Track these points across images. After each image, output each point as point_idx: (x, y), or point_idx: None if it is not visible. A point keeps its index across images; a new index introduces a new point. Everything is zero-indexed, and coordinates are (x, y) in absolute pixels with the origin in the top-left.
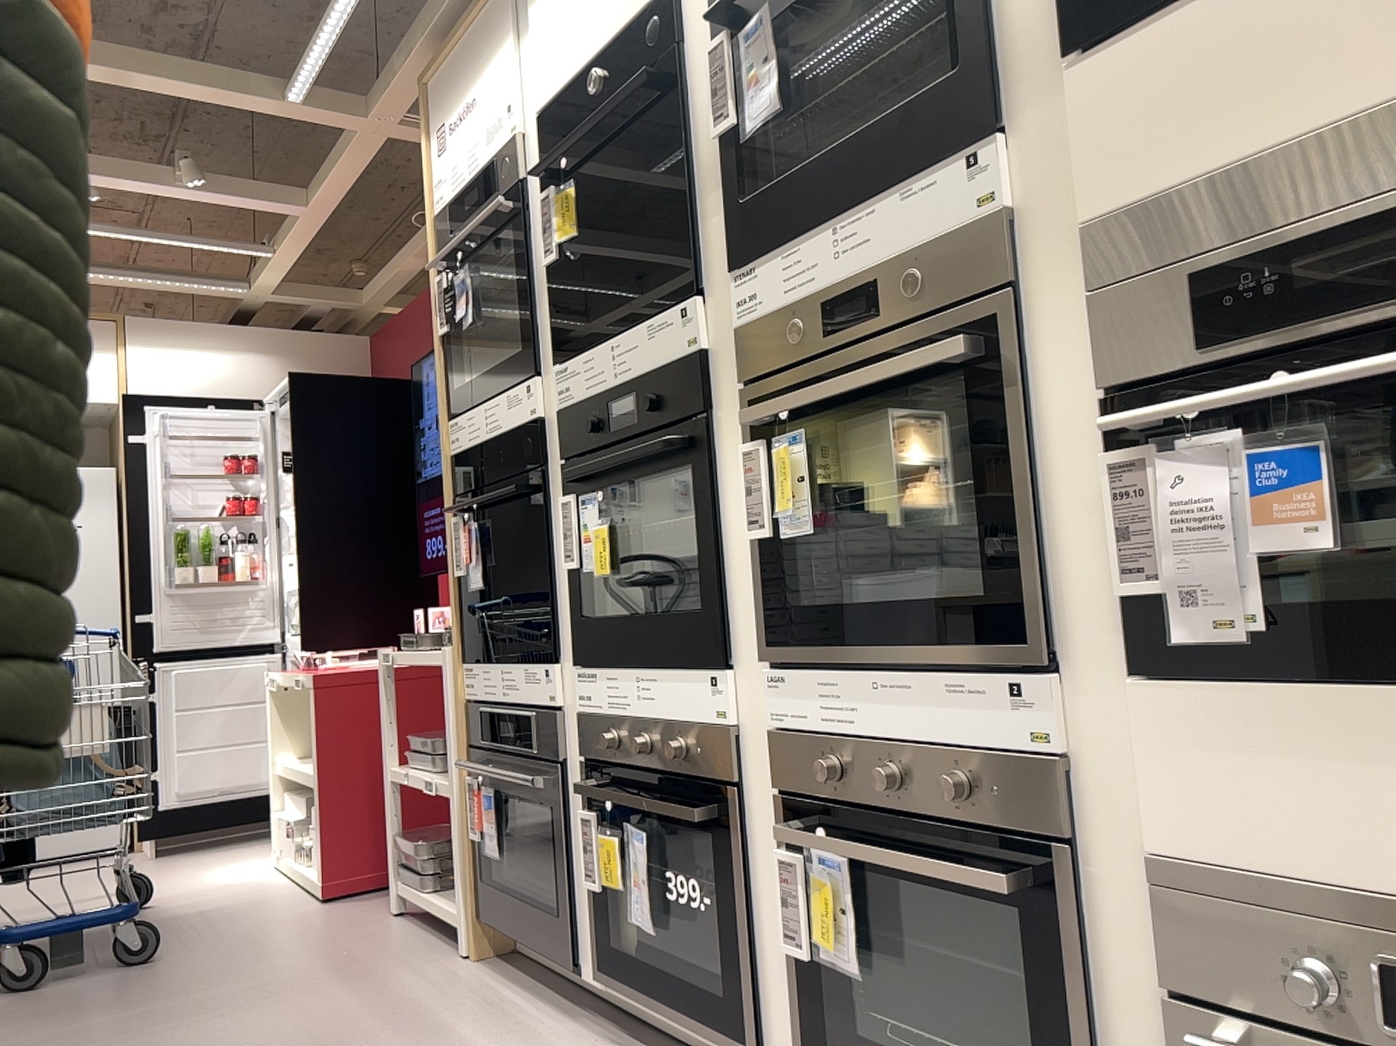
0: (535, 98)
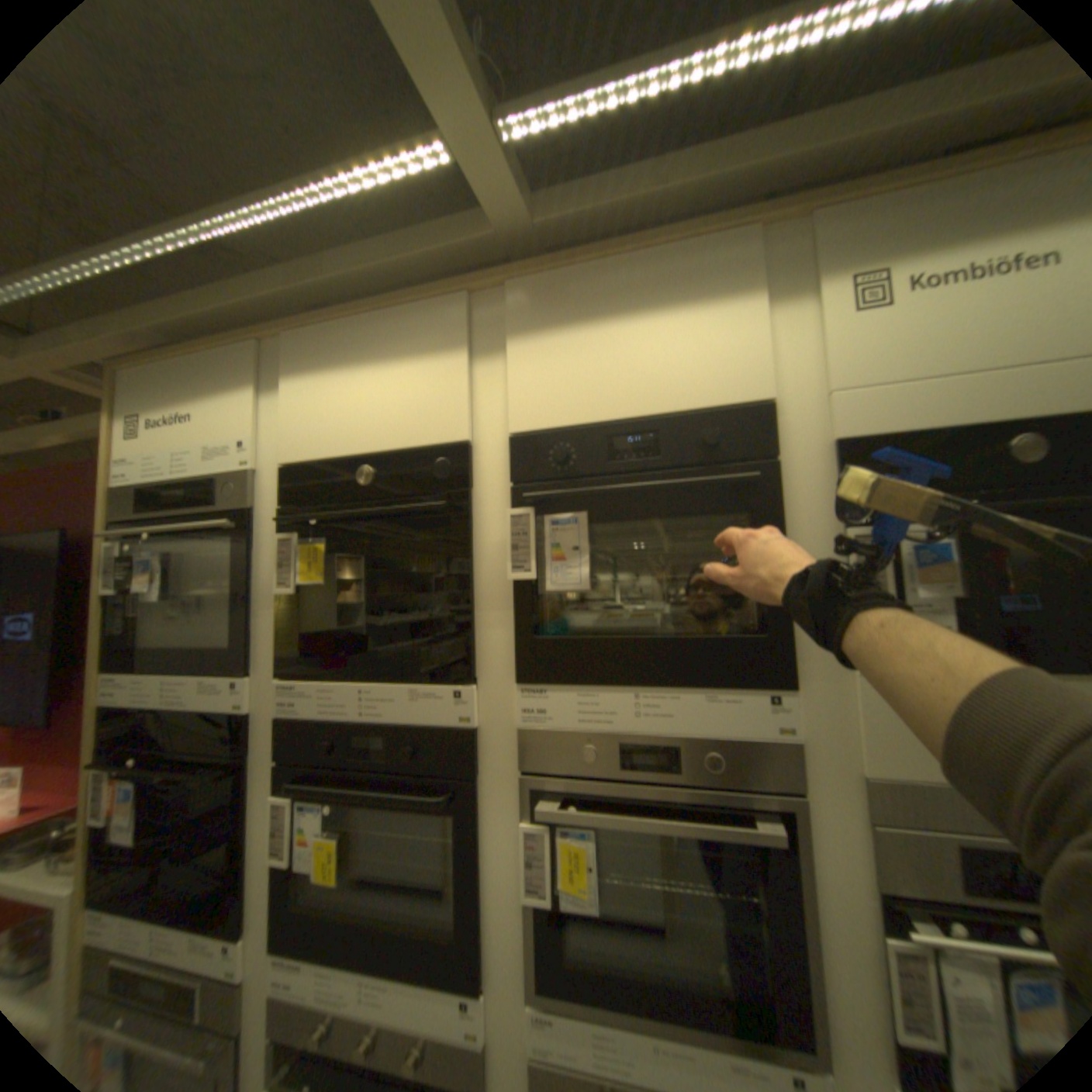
0: (278, 448)
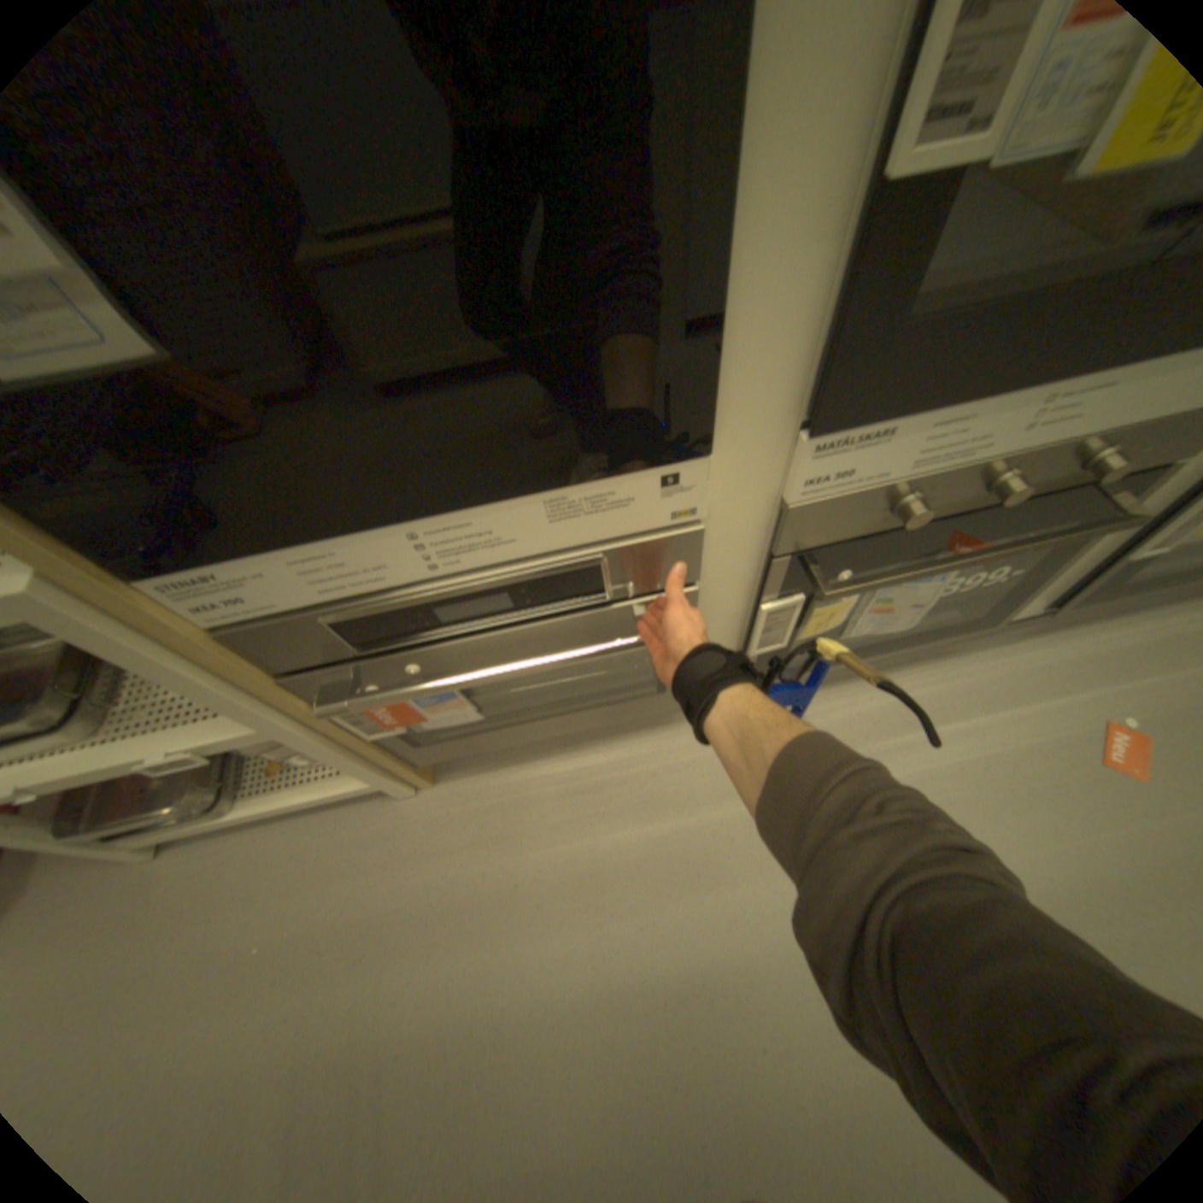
0: None
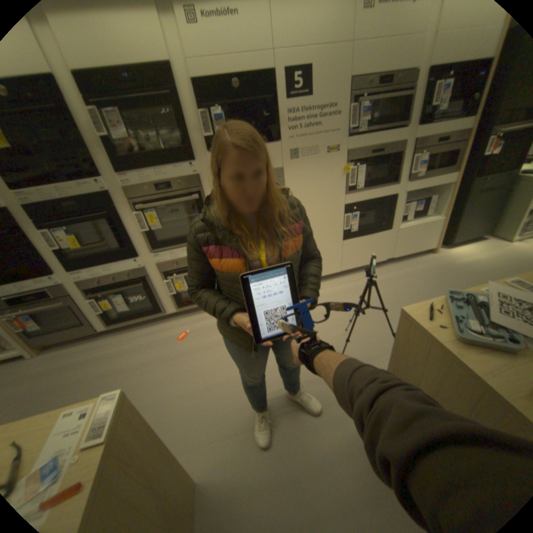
0: None
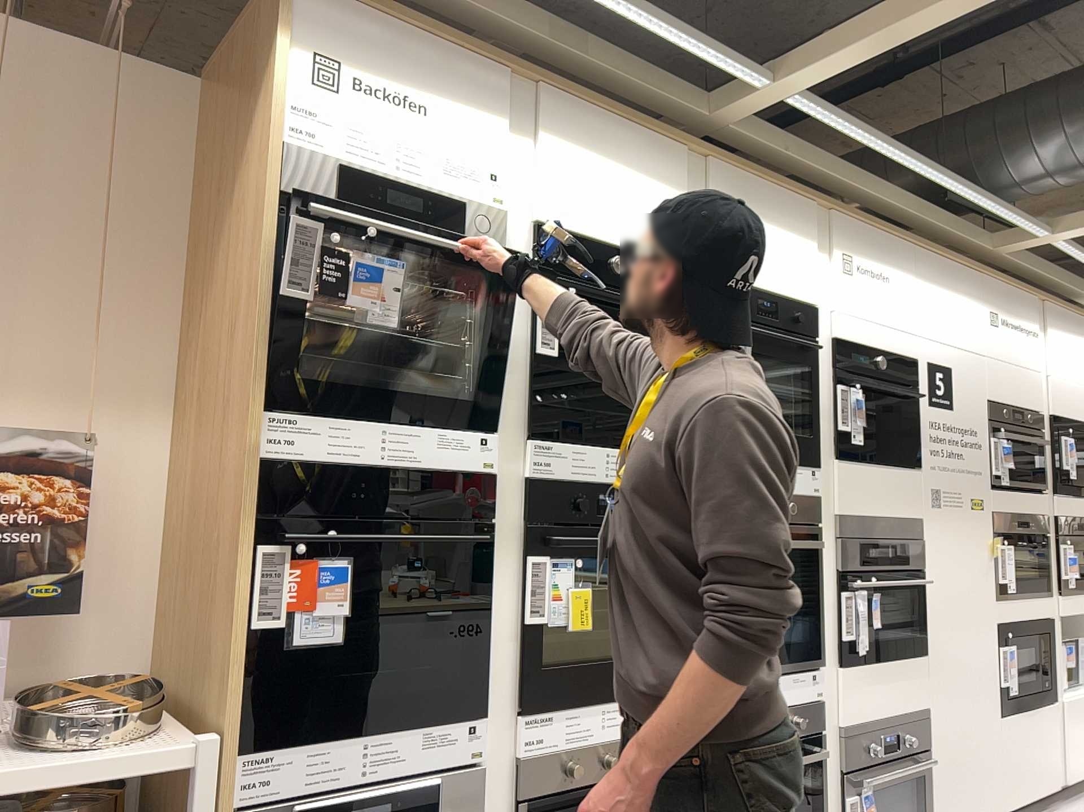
0: (530, 209)
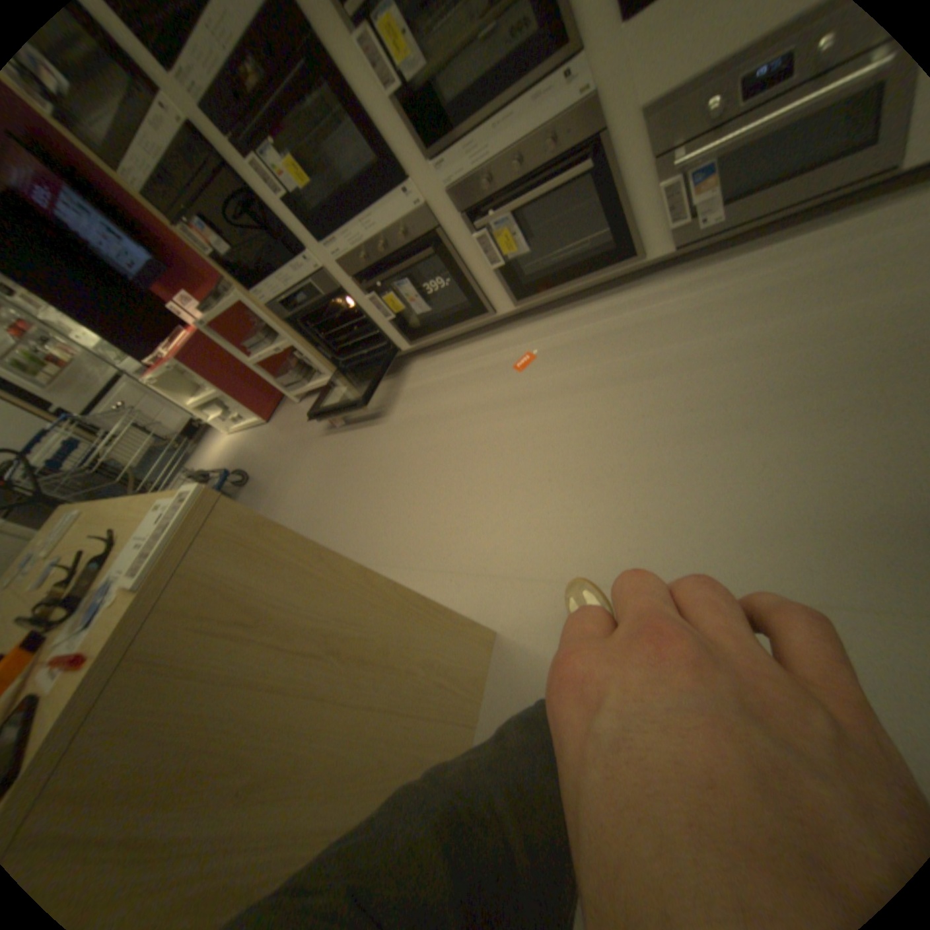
0: None
